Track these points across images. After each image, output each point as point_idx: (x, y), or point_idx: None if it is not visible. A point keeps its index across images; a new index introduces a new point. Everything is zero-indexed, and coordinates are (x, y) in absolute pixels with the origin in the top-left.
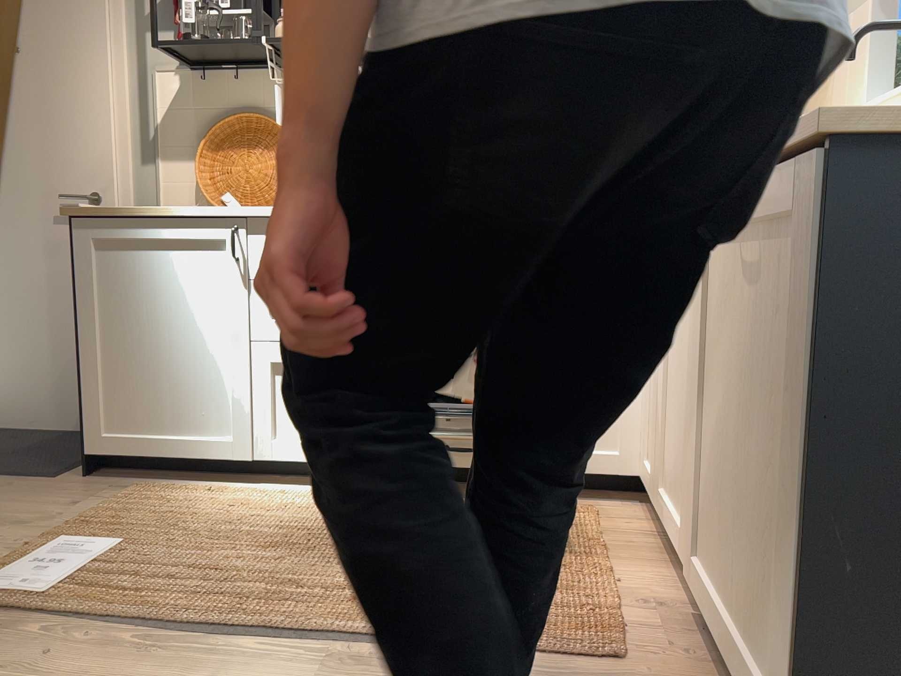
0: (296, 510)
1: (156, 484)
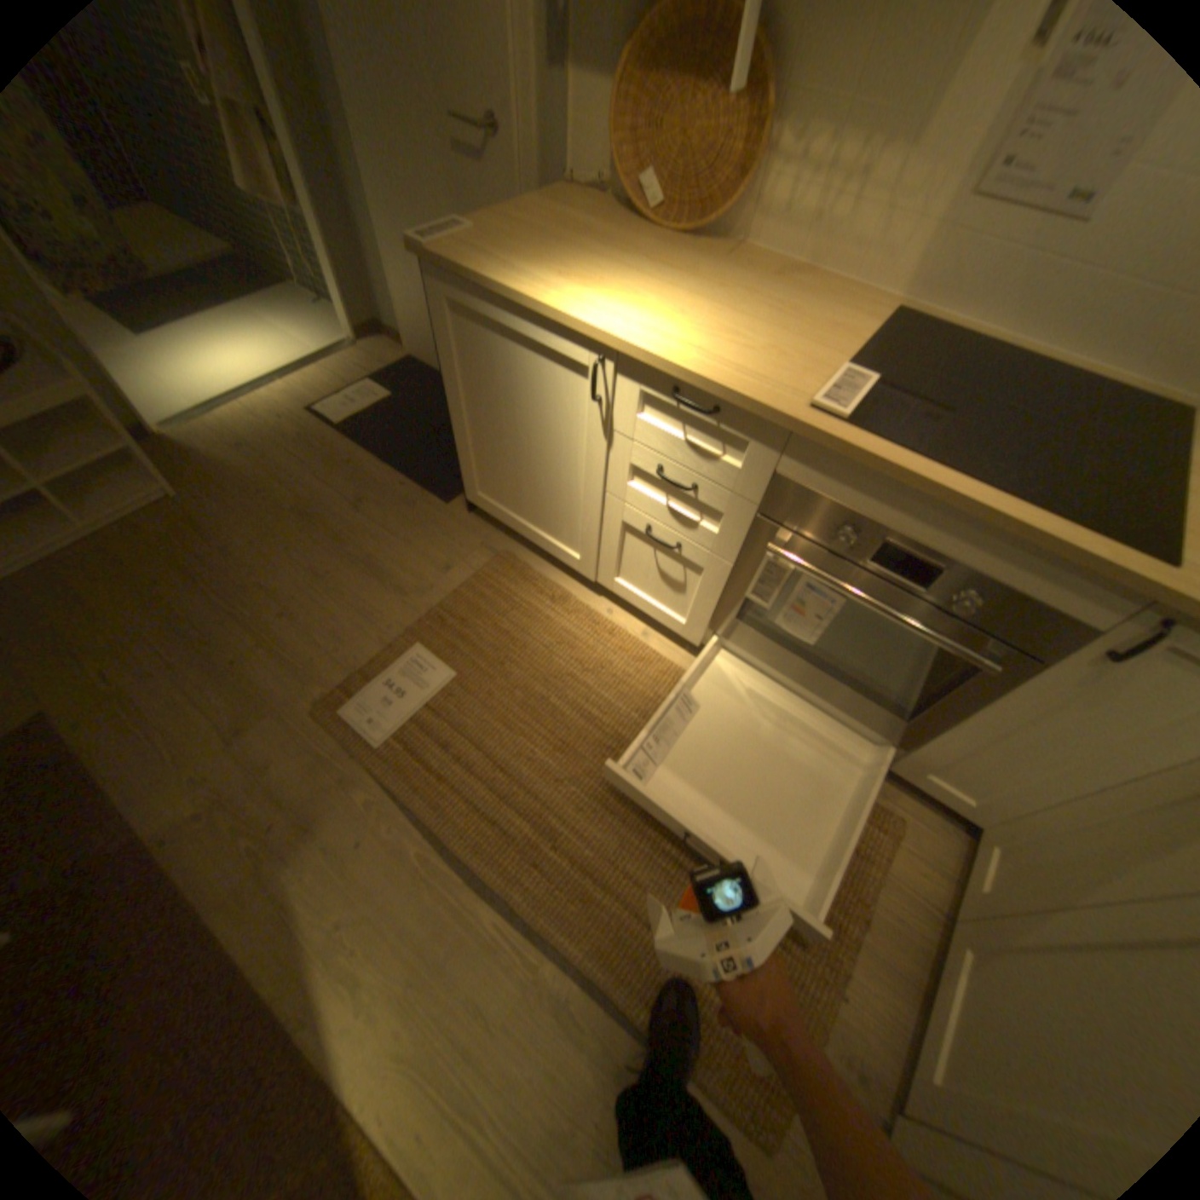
0: (609, 676)
1: (516, 561)
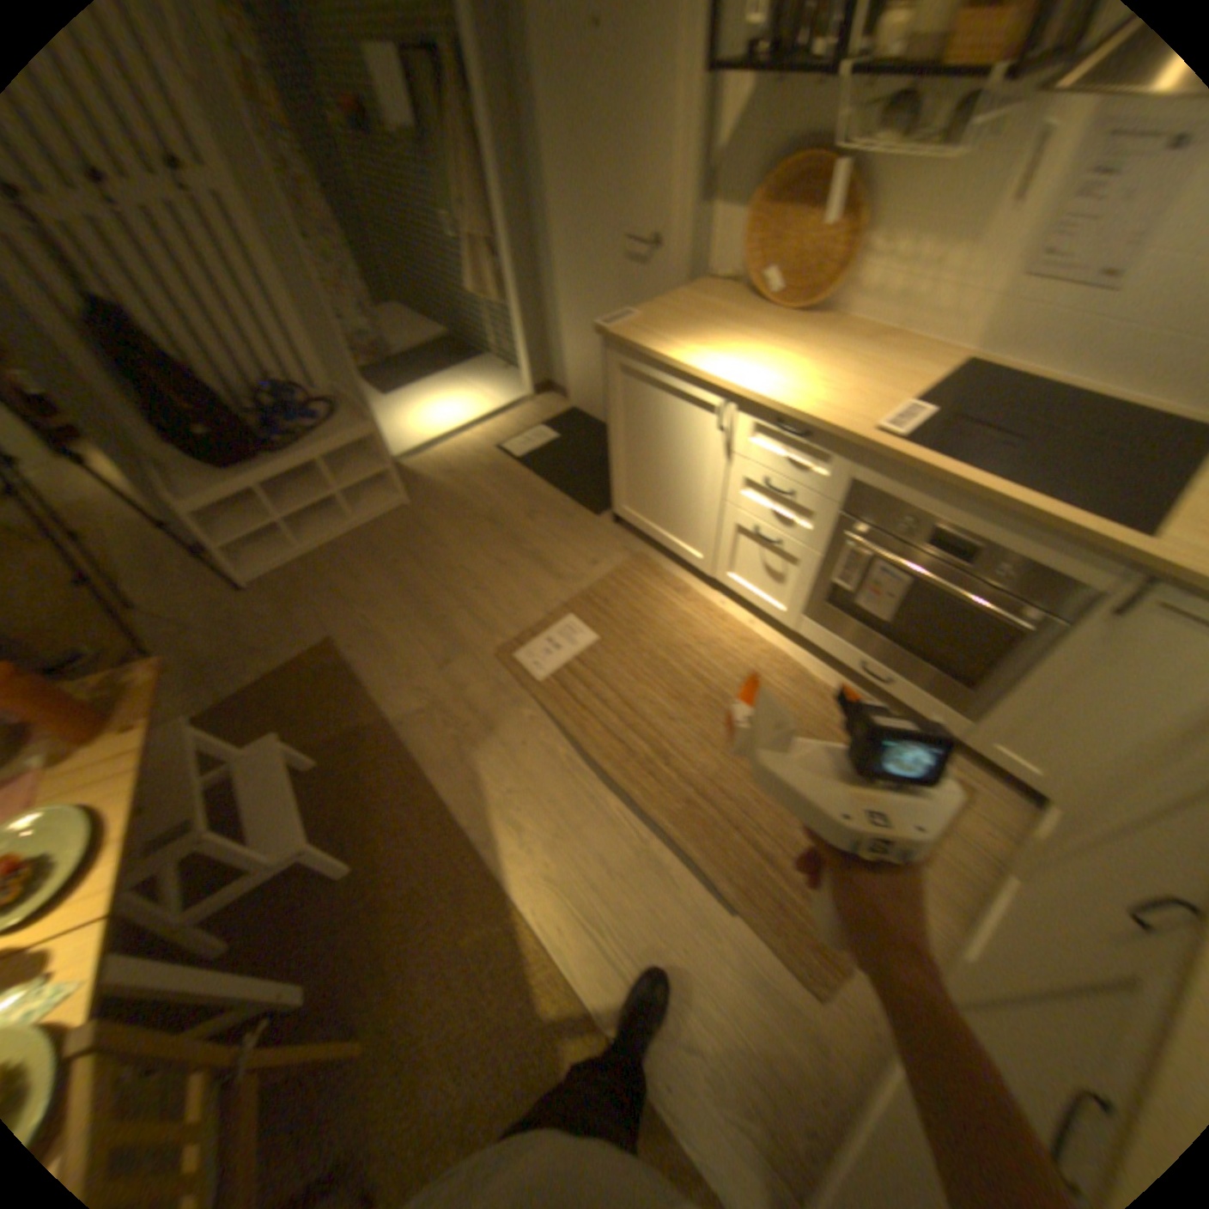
0: (719, 651)
1: (650, 562)
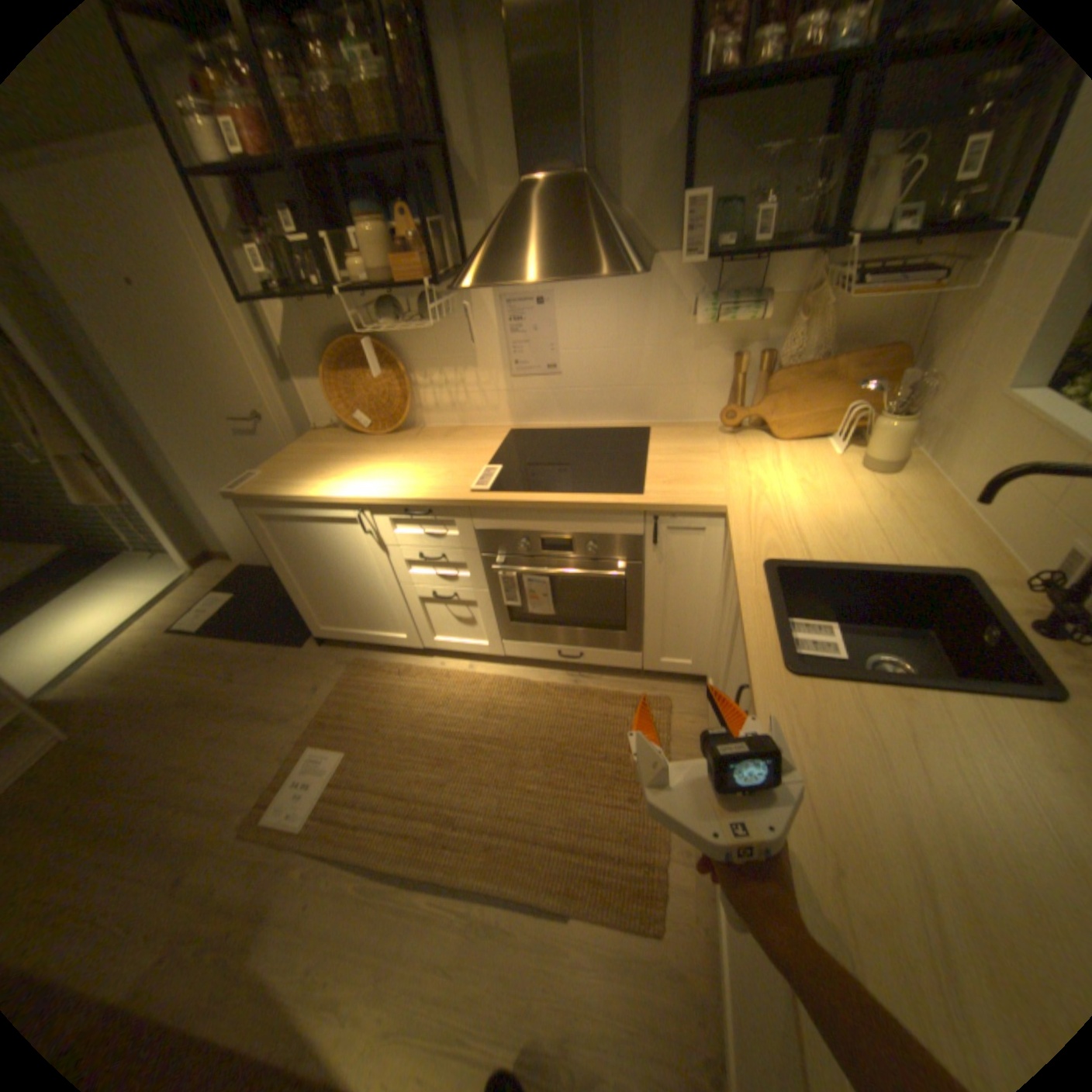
0: (454, 703)
1: (364, 661)
